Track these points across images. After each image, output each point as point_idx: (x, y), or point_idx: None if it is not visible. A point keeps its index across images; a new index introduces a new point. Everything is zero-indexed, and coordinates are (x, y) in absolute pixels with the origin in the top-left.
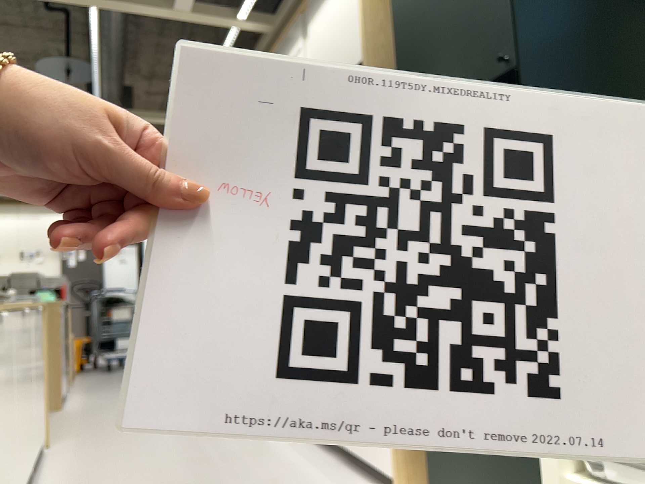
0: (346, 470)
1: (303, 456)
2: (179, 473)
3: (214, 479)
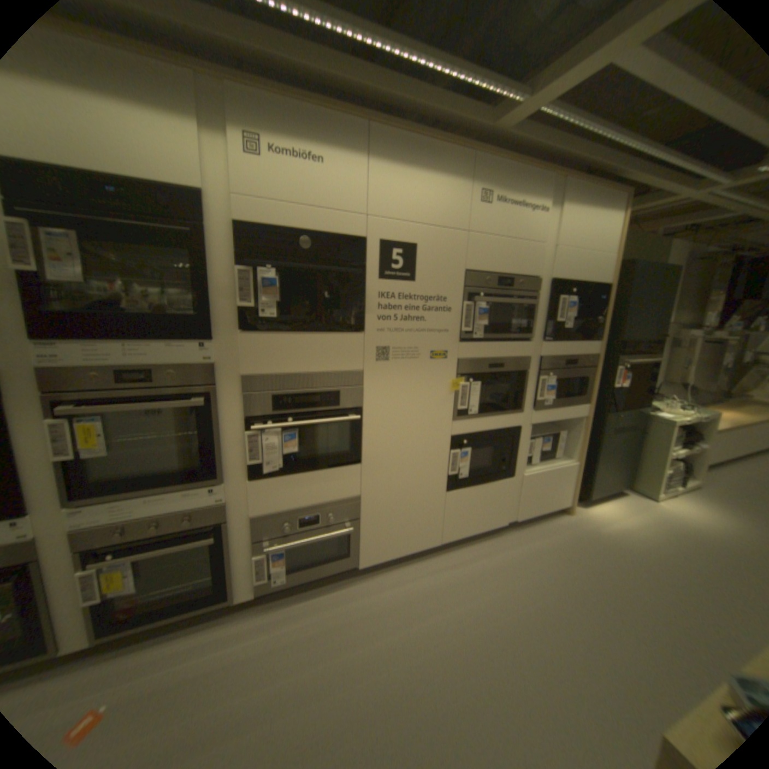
0: (526, 531)
1: (507, 550)
2: (572, 636)
3: (574, 602)
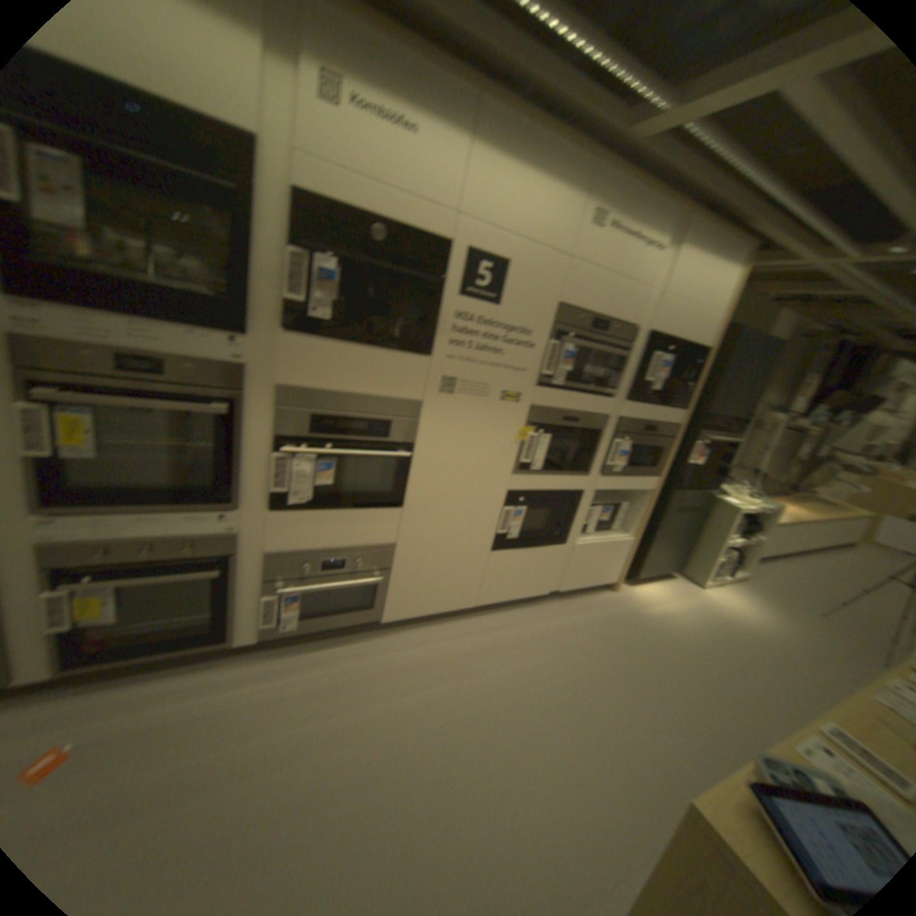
0: (567, 602)
1: (545, 620)
2: (598, 712)
3: (605, 679)
